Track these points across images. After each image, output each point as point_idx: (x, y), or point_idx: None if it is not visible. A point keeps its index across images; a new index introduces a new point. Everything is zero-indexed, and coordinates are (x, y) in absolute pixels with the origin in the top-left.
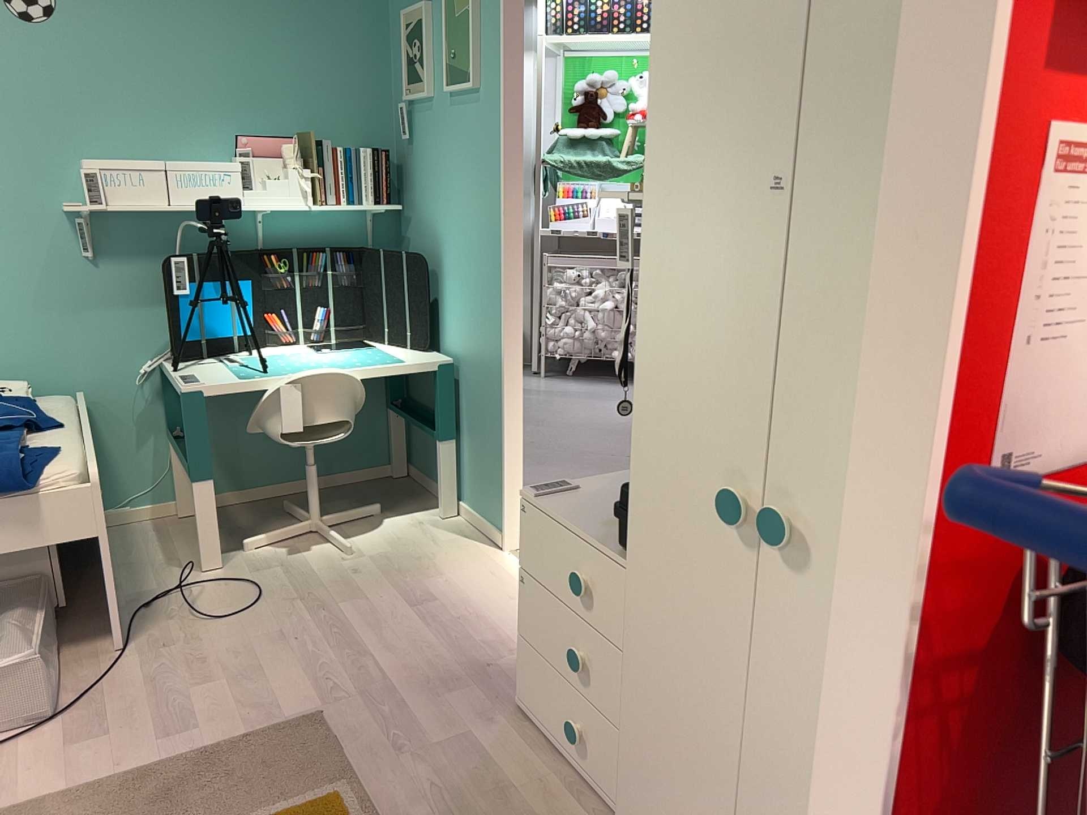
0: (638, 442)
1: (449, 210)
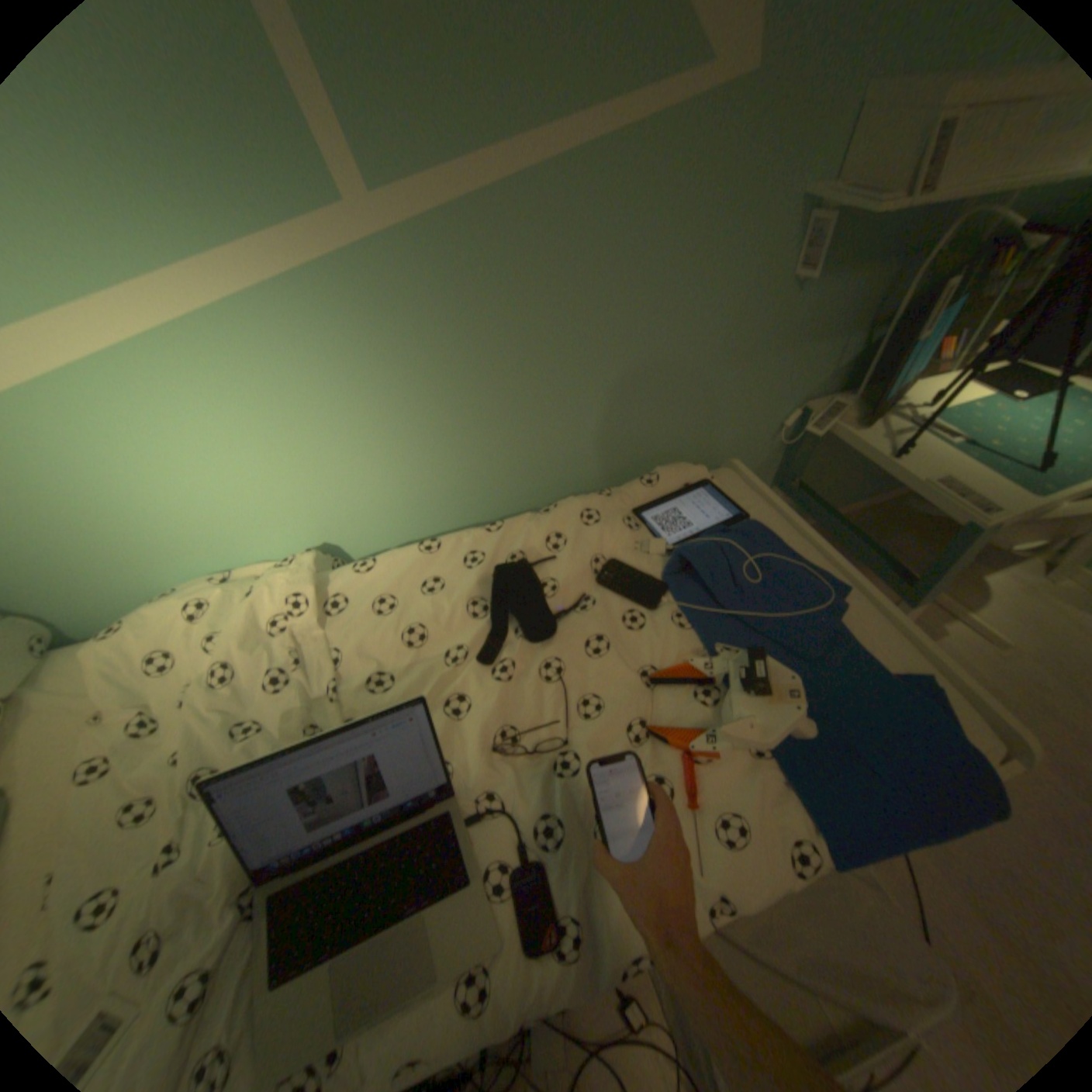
0: None
1: None
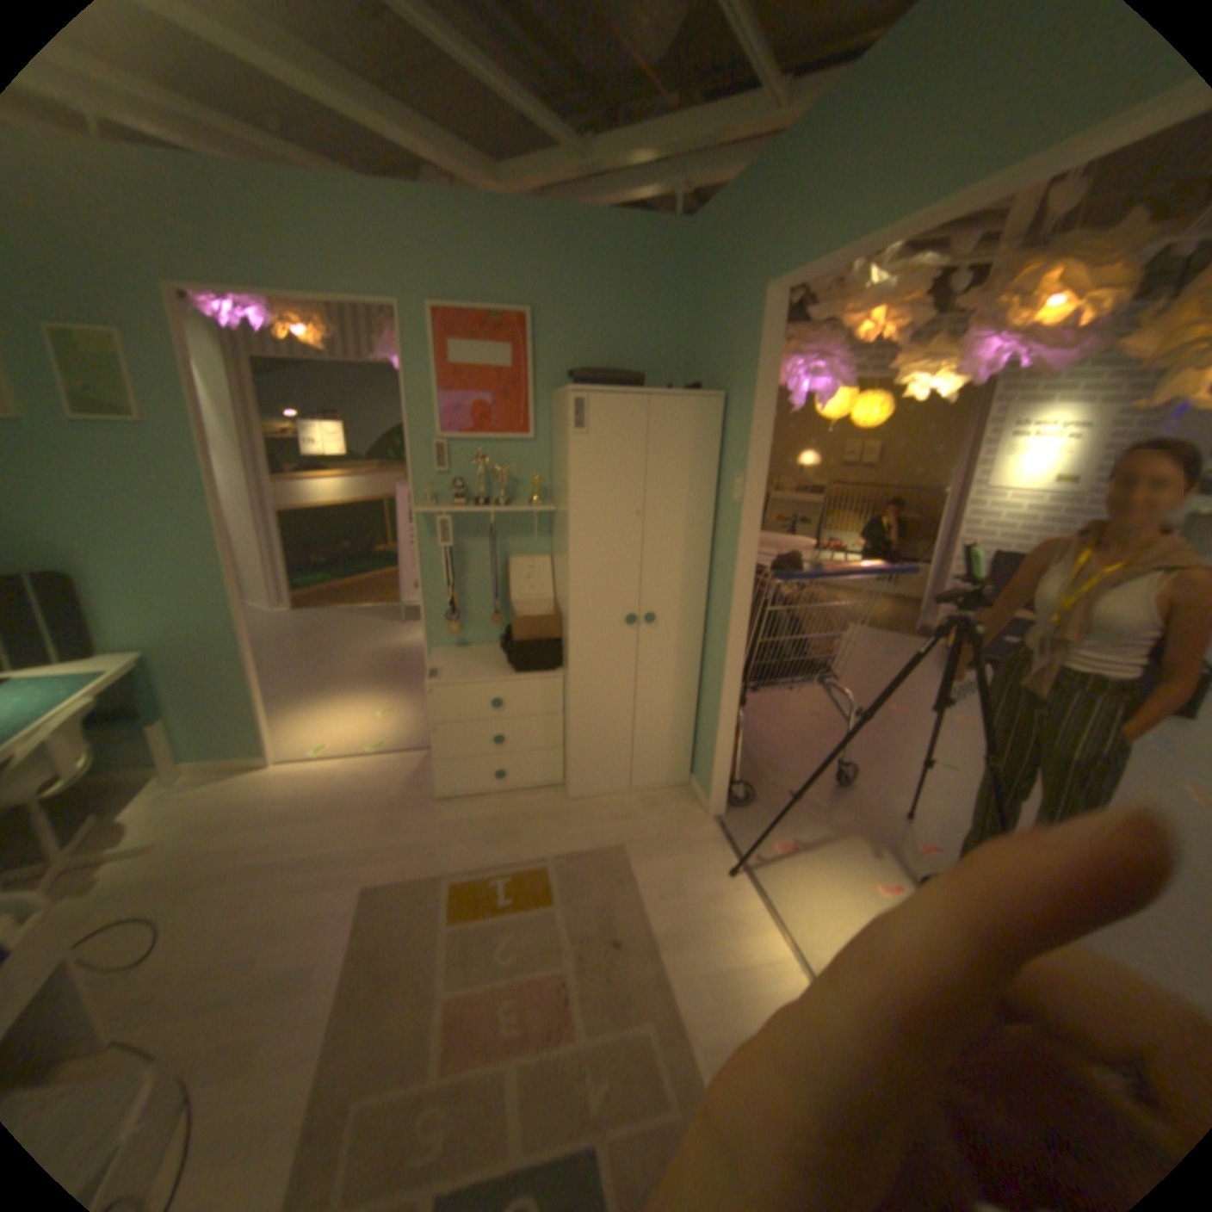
0: (572, 616)
1: (96, 525)
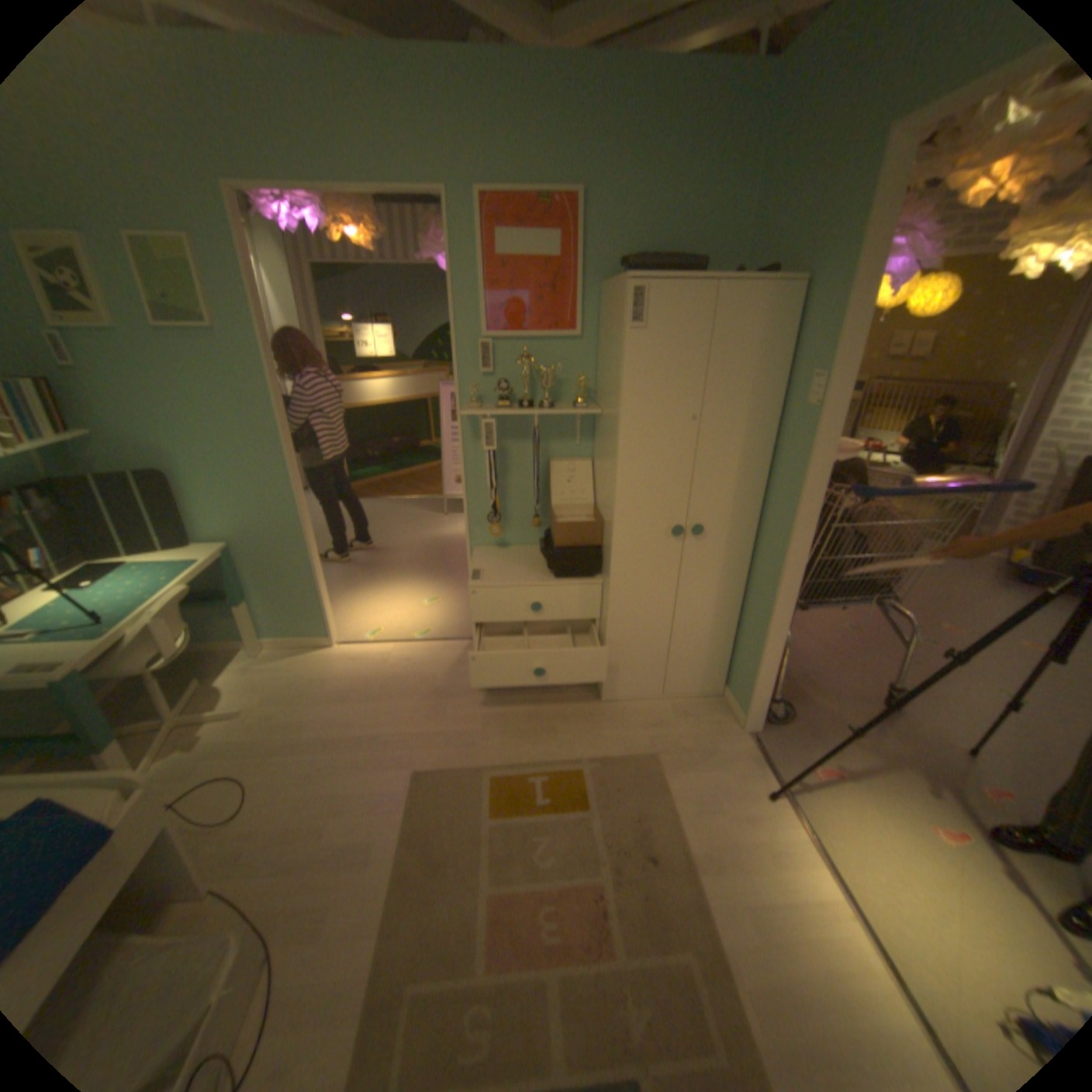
0: (614, 527)
1: (179, 429)
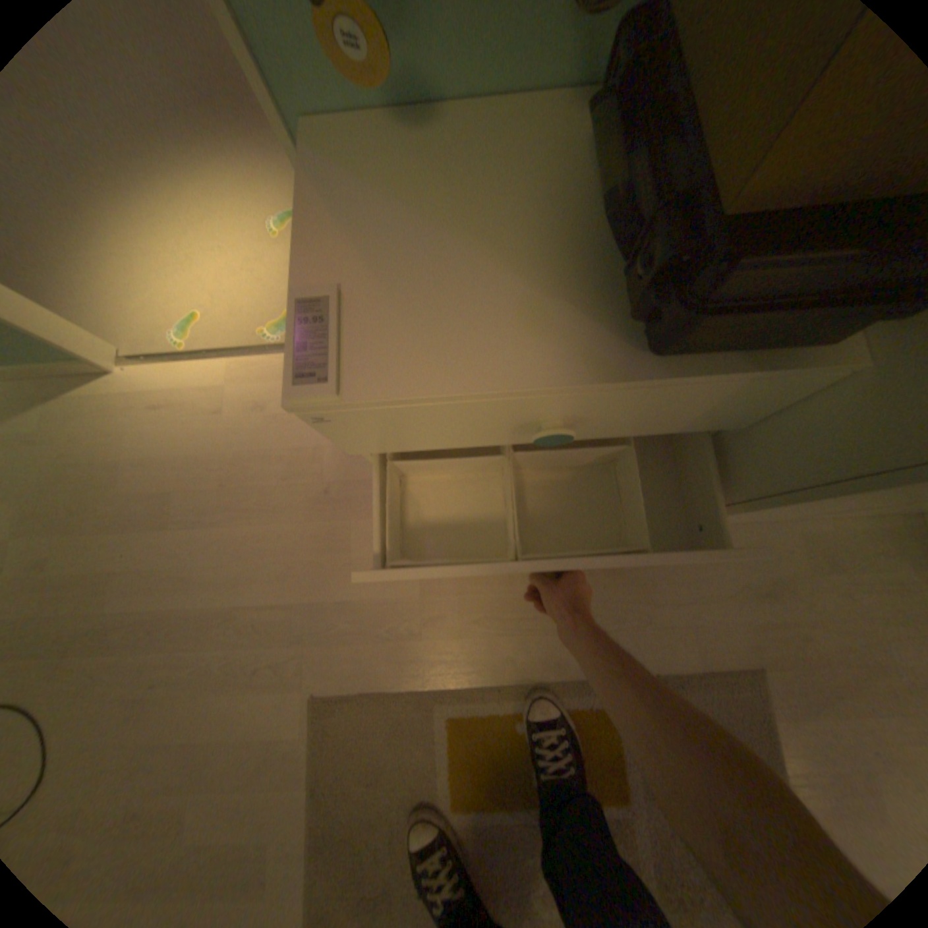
0: None
1: None
